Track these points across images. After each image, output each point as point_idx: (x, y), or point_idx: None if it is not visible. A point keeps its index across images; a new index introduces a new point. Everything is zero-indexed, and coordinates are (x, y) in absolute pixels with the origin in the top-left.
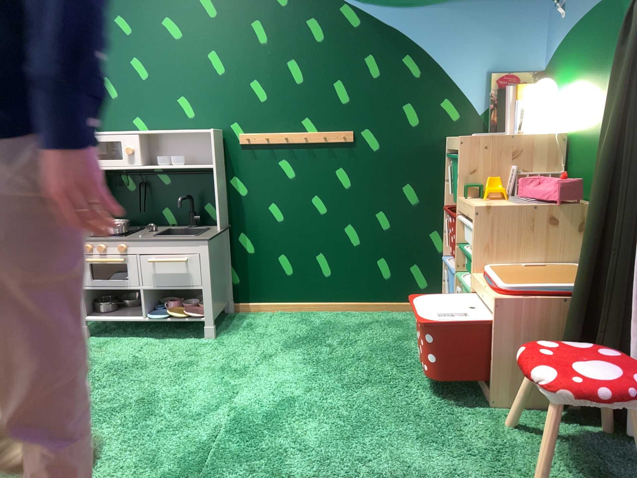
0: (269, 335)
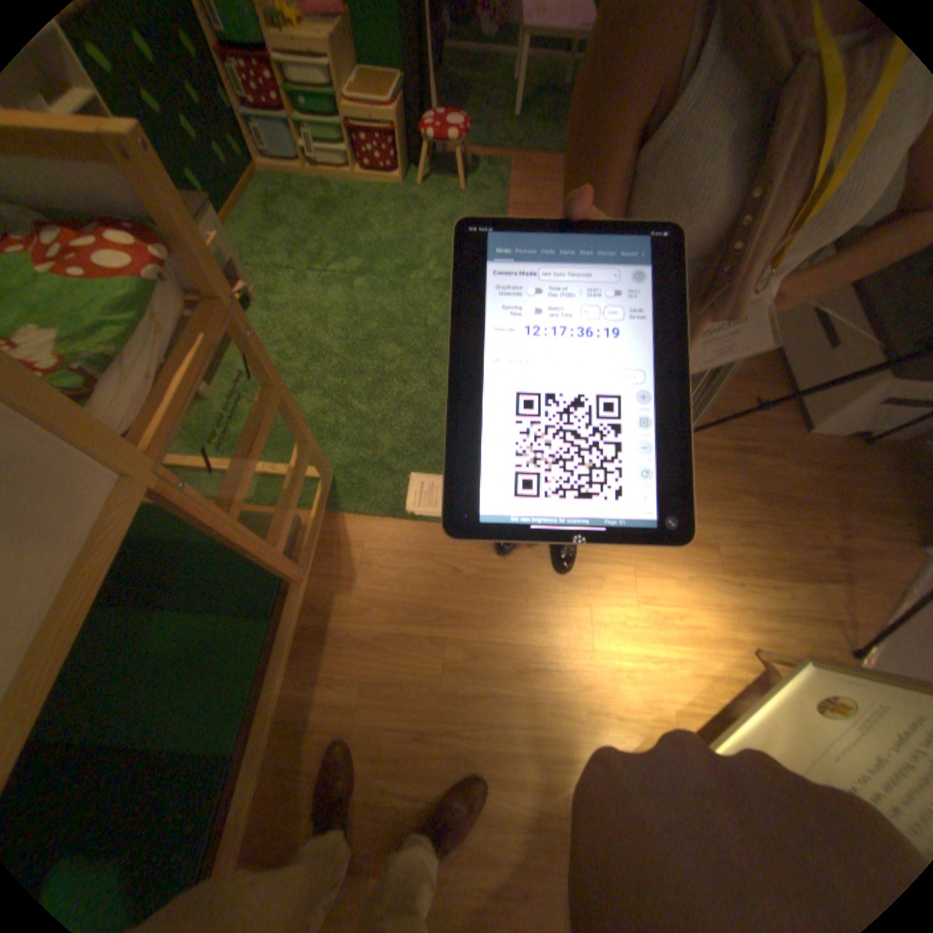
0: (259, 262)
